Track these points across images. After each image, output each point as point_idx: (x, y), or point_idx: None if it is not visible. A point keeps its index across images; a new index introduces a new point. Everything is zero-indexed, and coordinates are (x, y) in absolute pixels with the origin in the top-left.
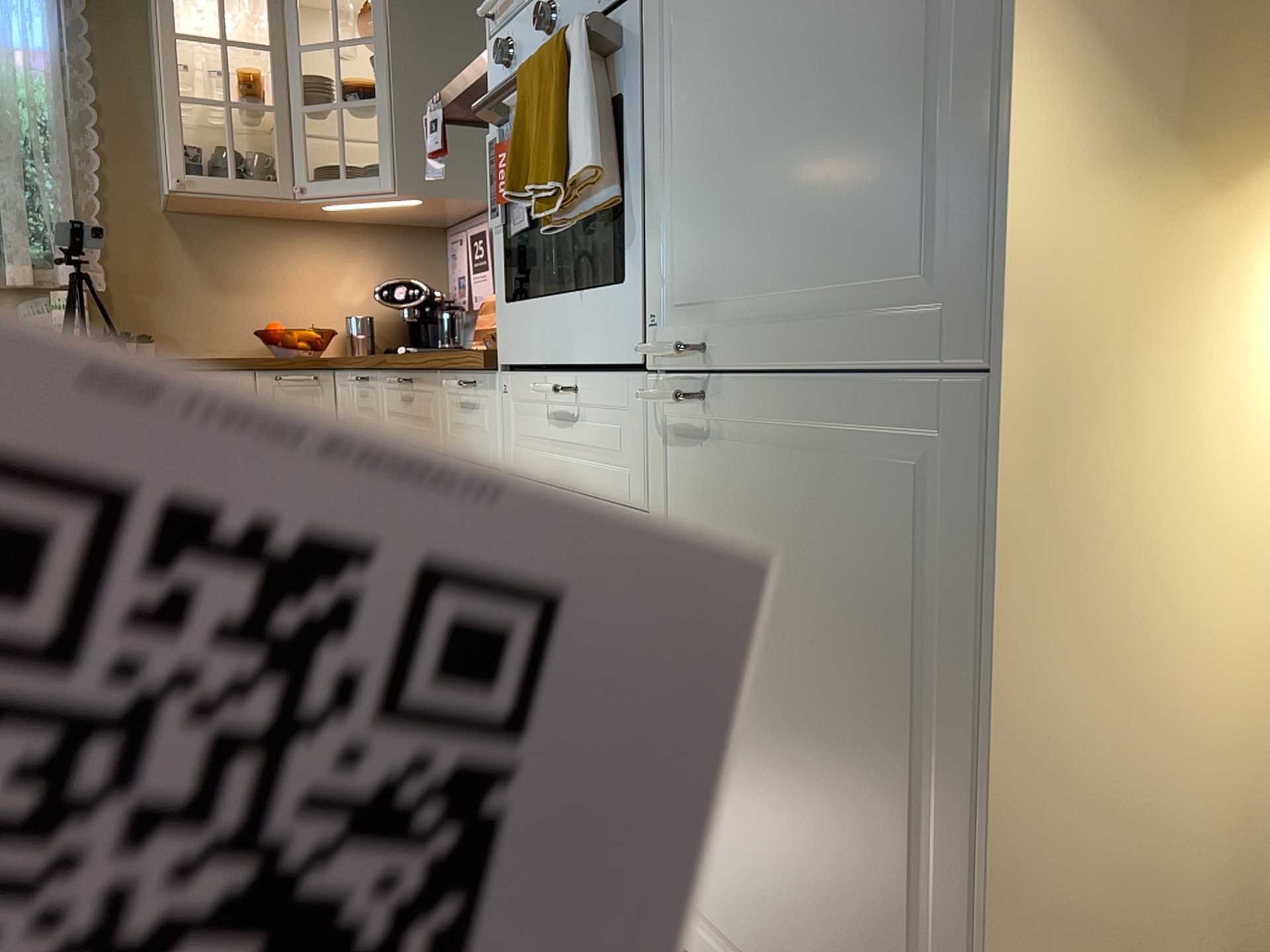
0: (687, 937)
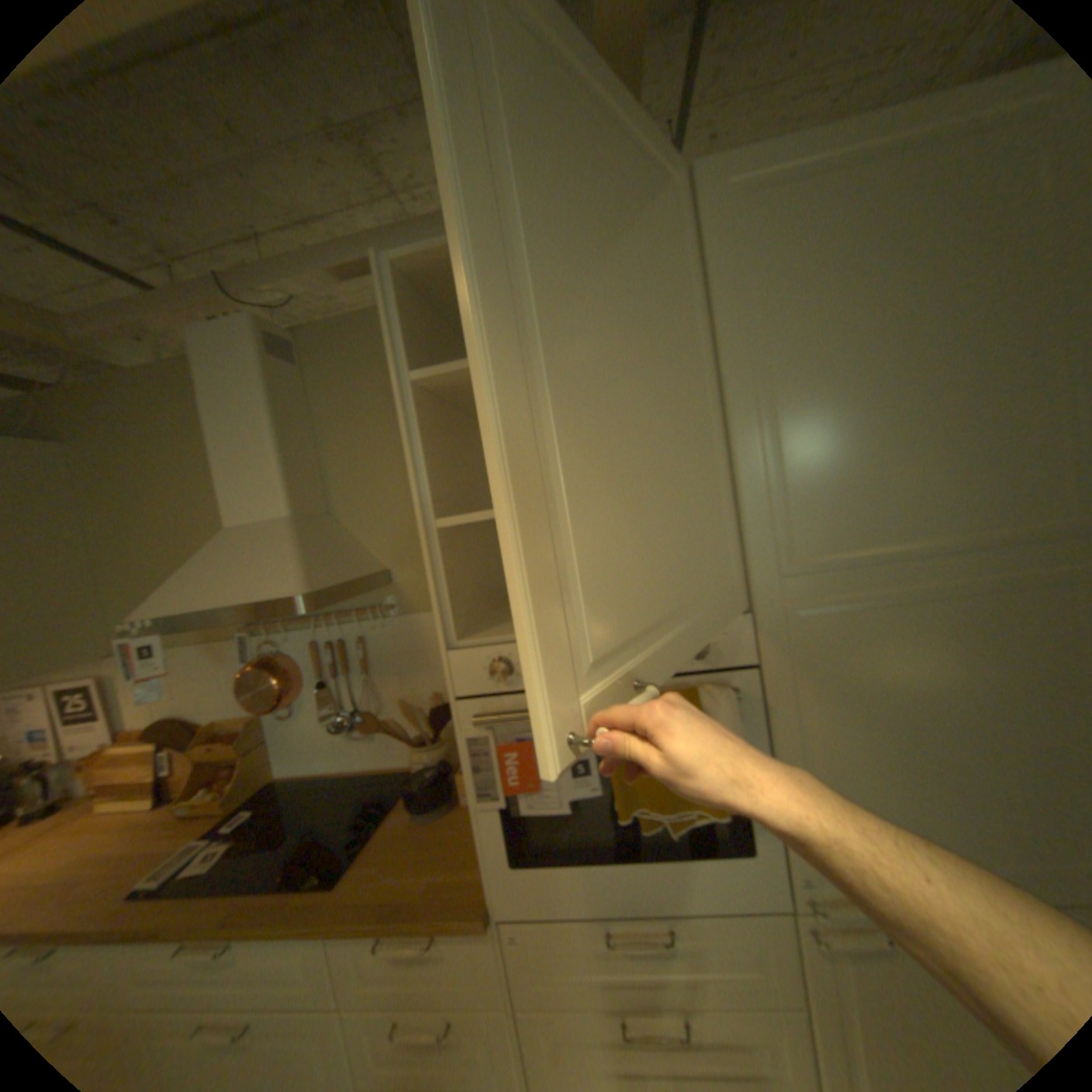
0: None
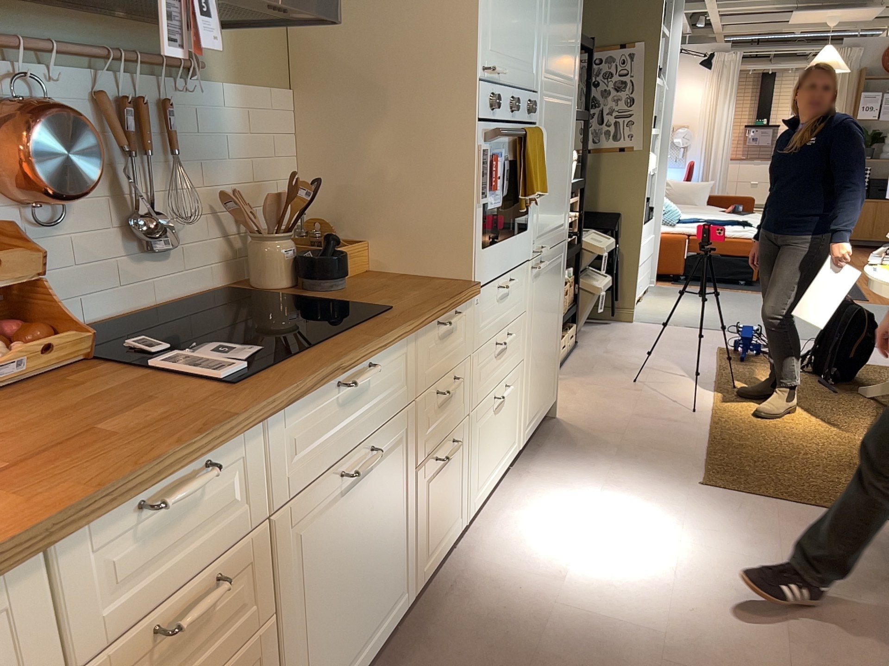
0: (526, 436)
